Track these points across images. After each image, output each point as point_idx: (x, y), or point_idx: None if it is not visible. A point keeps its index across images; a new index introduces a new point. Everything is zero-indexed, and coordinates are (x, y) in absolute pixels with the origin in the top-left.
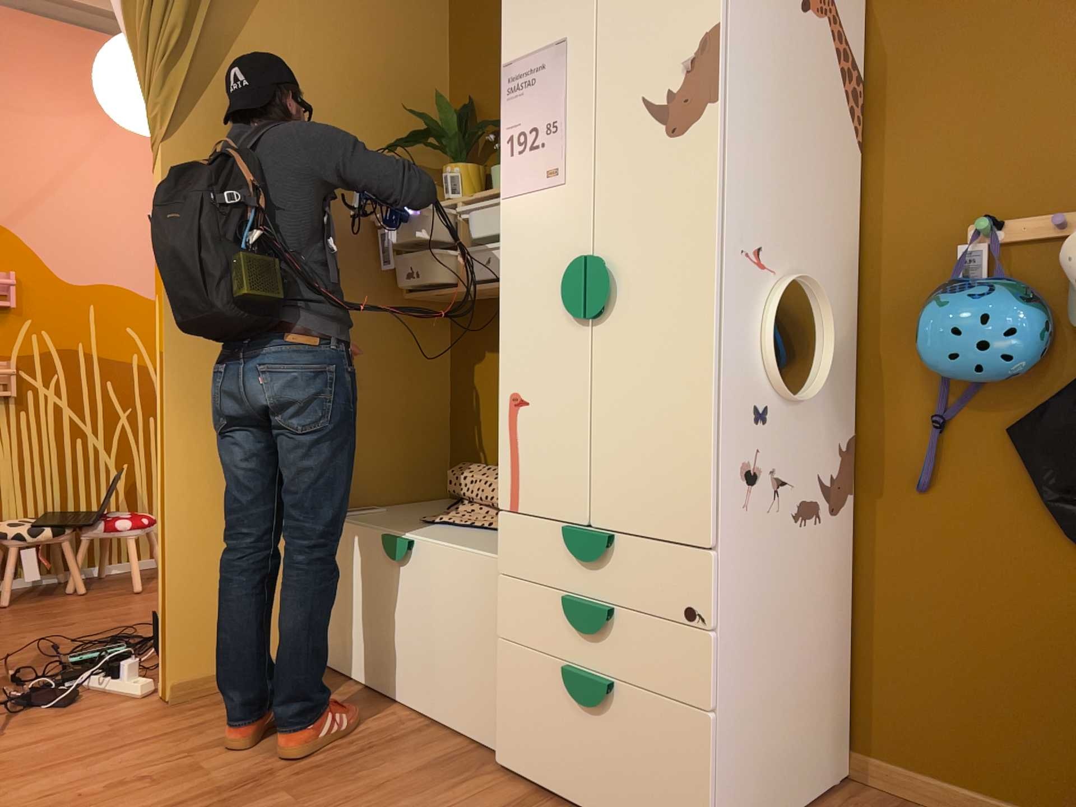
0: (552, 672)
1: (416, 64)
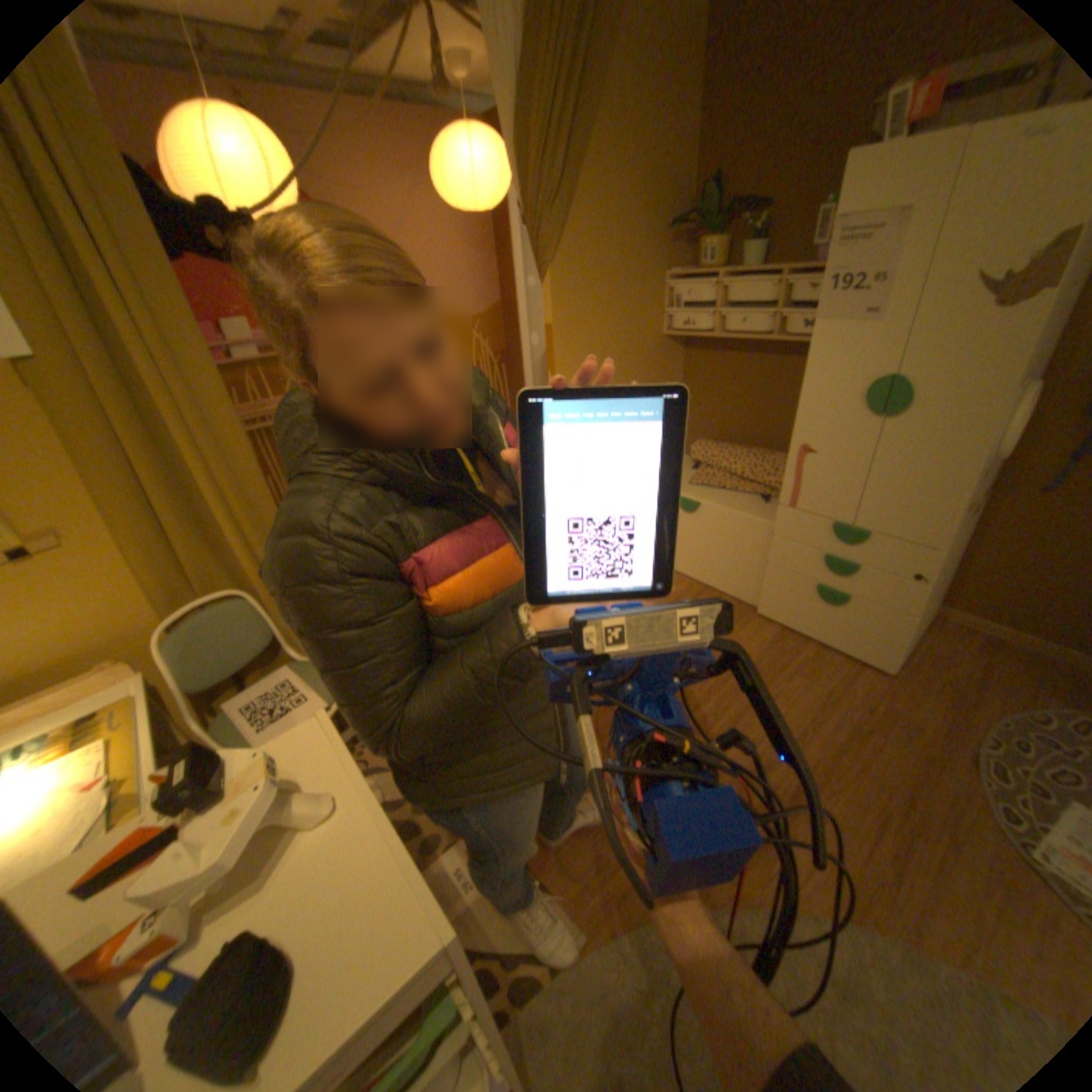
0: (806, 583)
1: (679, 142)
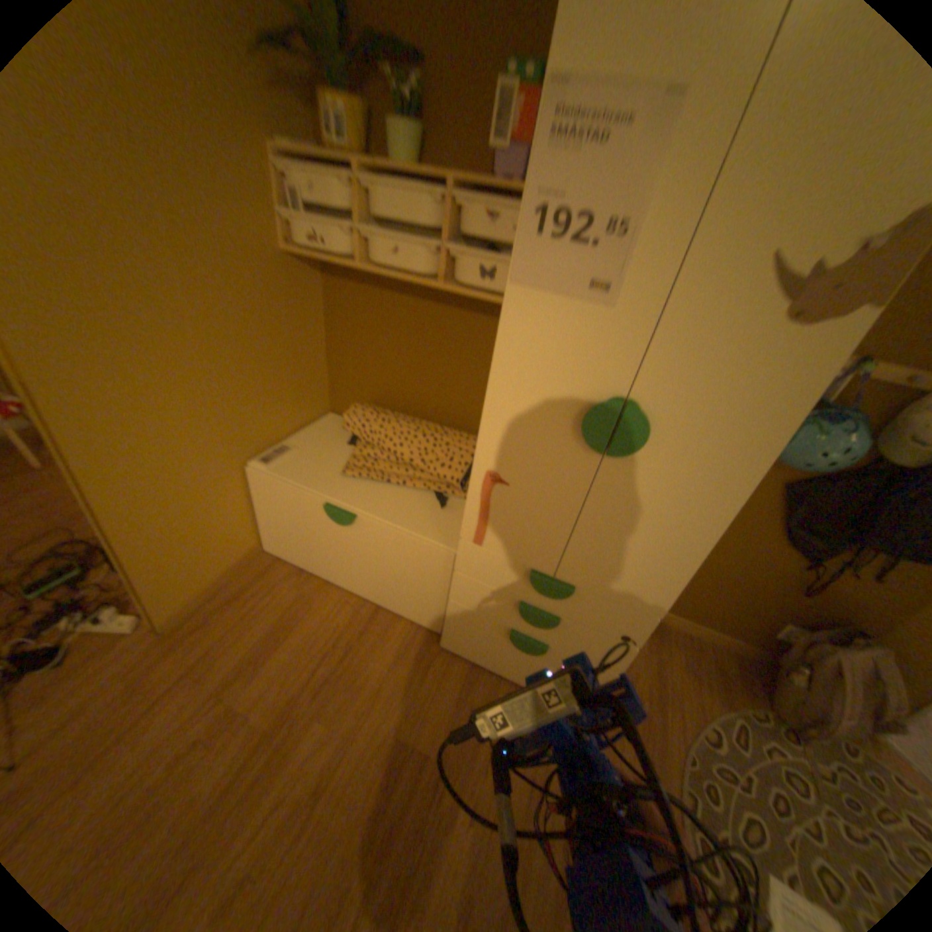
0: (497, 626)
1: None
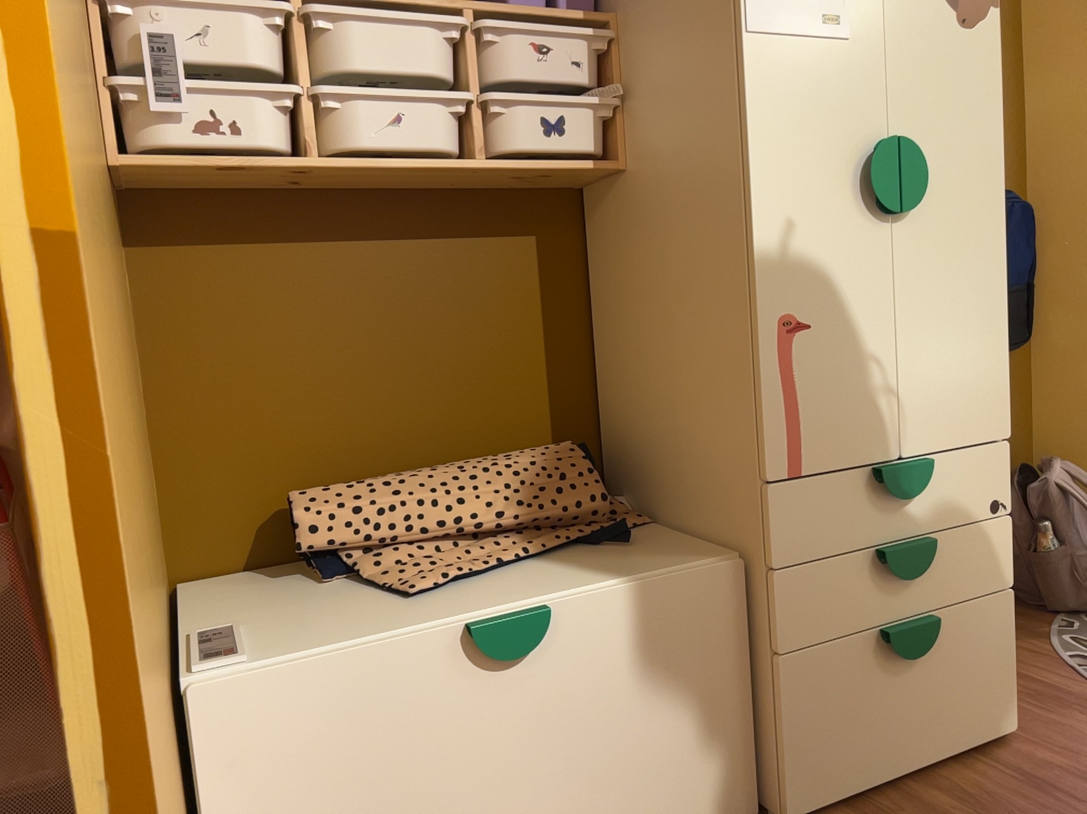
0: (862, 649)
1: None
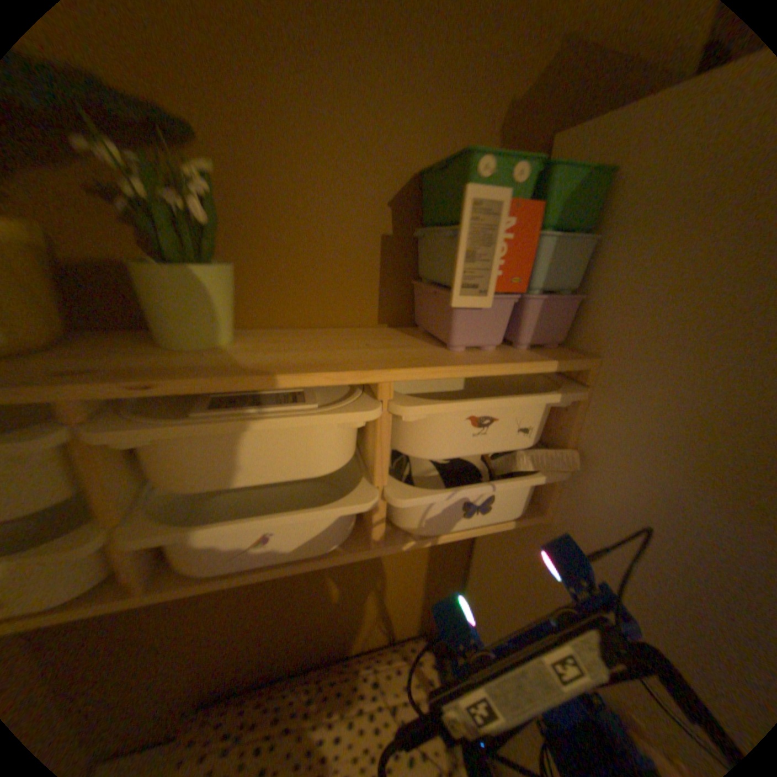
0: None
1: None
